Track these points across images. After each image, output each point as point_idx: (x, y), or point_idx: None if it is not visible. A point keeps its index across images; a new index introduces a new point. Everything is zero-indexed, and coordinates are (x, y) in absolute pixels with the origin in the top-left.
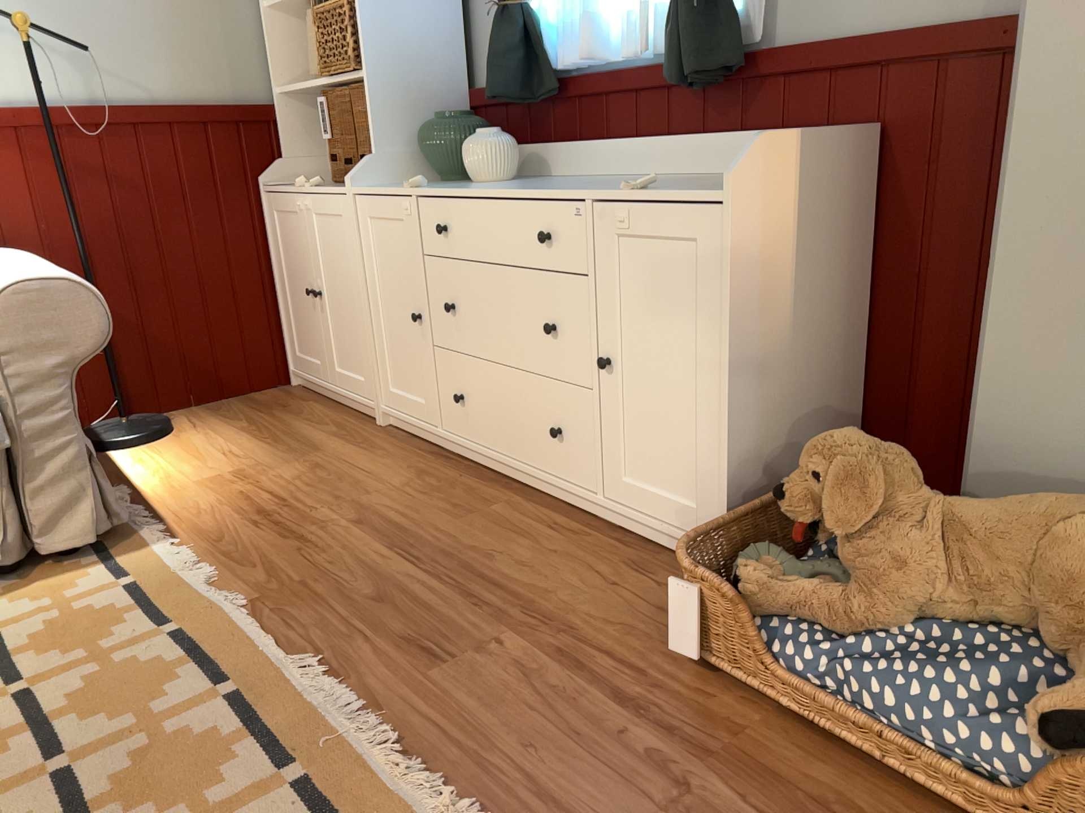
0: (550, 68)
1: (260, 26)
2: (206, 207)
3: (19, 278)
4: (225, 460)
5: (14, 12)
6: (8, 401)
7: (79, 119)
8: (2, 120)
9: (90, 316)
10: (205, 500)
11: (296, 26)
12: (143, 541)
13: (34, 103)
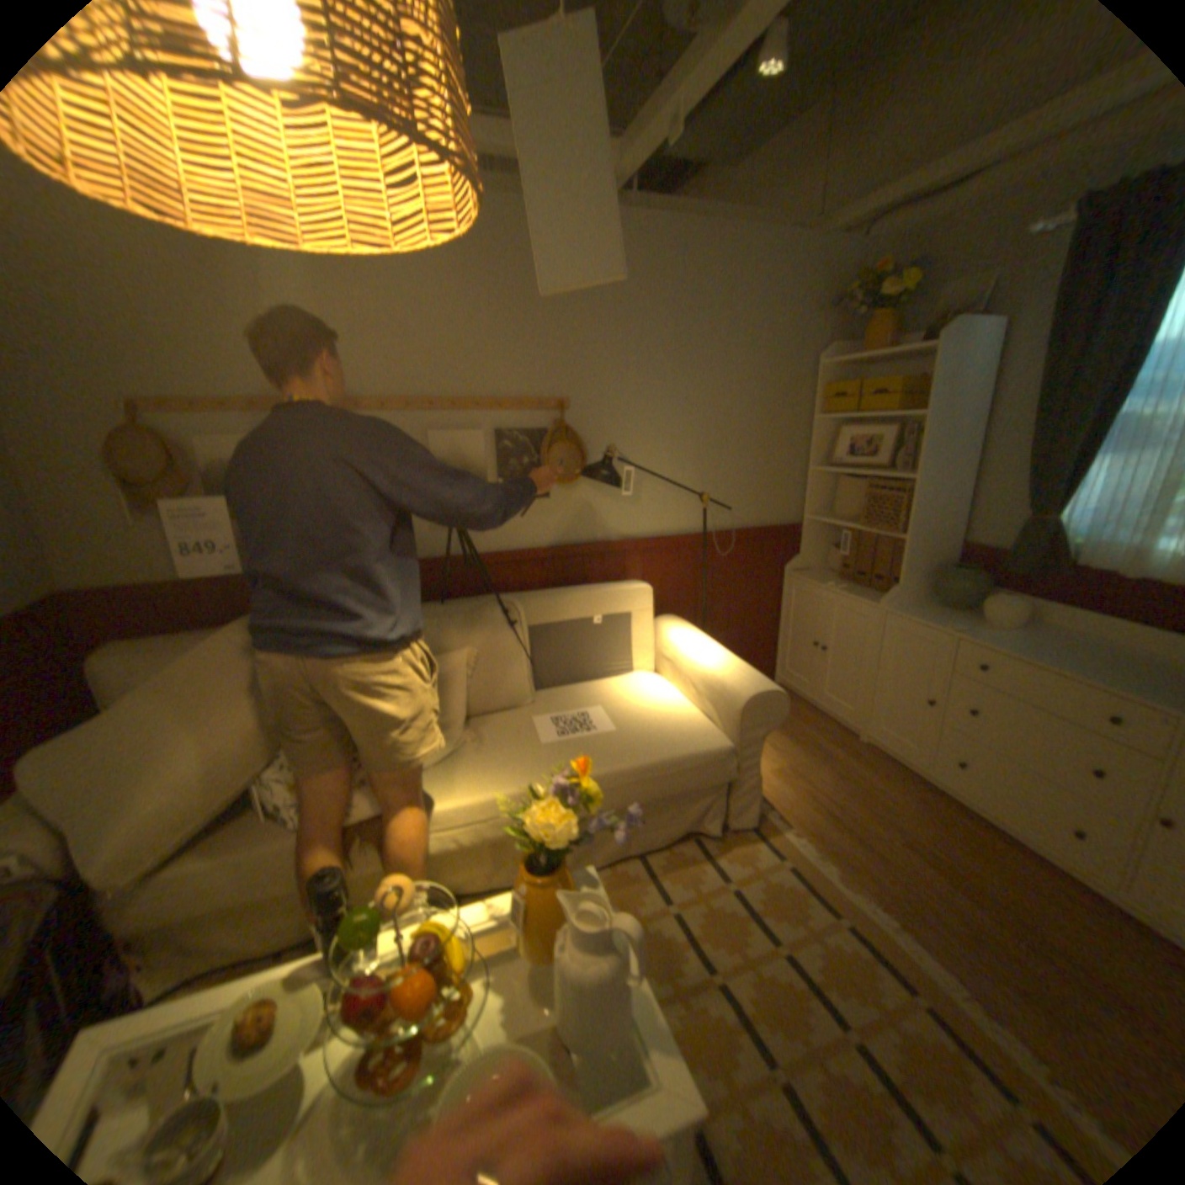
0: (1072, 561)
1: (803, 476)
2: (753, 582)
3: (749, 686)
4: (775, 755)
5: (688, 482)
6: (737, 754)
7: (706, 538)
8: (673, 542)
9: (781, 710)
10: (787, 794)
11: (825, 476)
12: (774, 828)
13: (686, 530)
